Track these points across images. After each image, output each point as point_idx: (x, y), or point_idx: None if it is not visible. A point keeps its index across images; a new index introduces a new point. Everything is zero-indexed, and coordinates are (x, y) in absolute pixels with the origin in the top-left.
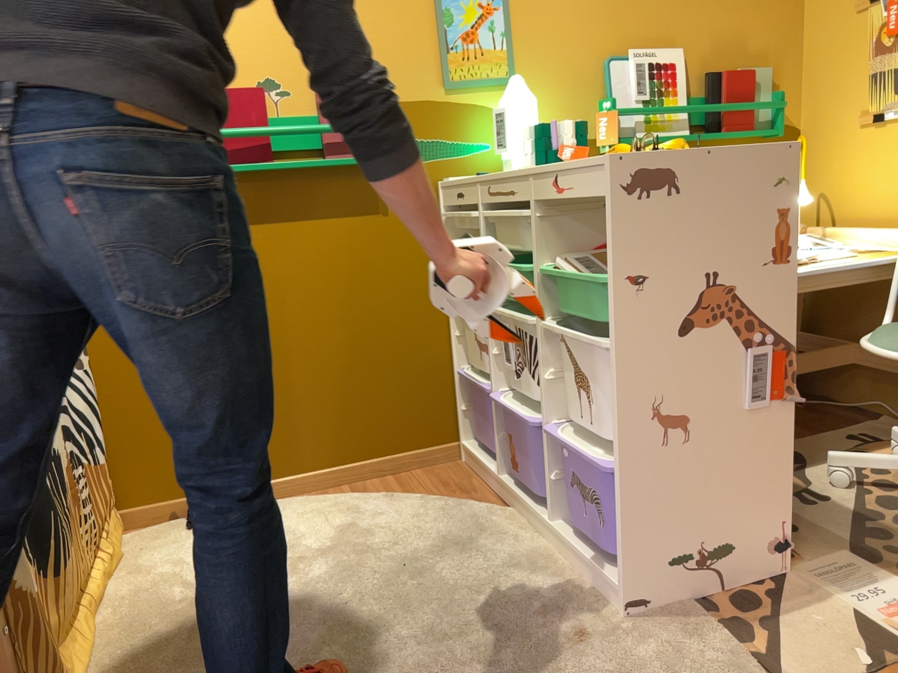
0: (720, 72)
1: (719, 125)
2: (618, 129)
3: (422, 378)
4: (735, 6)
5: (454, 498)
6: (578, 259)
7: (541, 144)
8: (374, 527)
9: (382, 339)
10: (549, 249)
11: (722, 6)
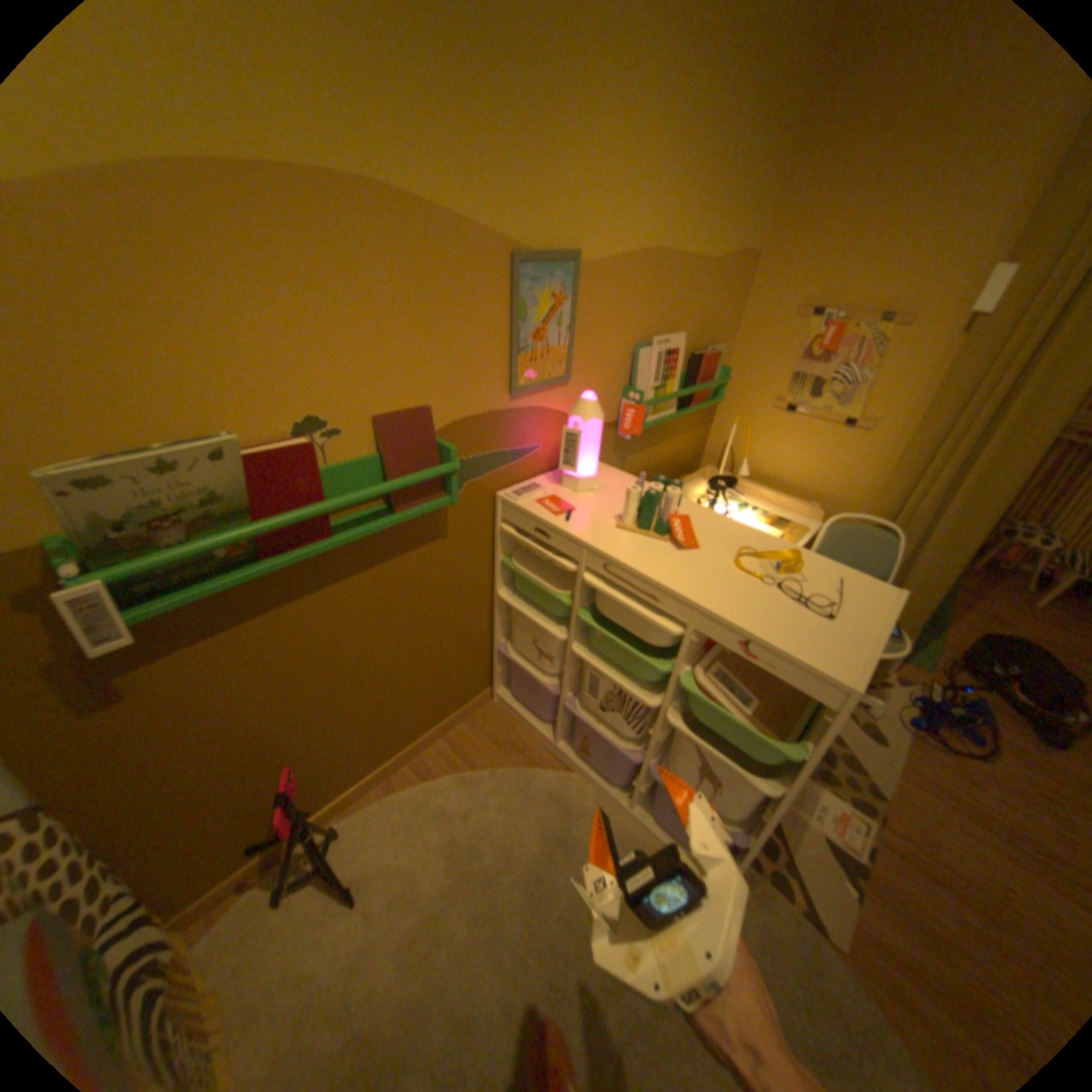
0: (703, 353)
1: (691, 398)
2: (643, 423)
3: (468, 658)
4: (720, 287)
5: (515, 762)
6: (720, 671)
7: (650, 512)
8: (475, 837)
9: (437, 645)
10: (688, 655)
11: (714, 287)
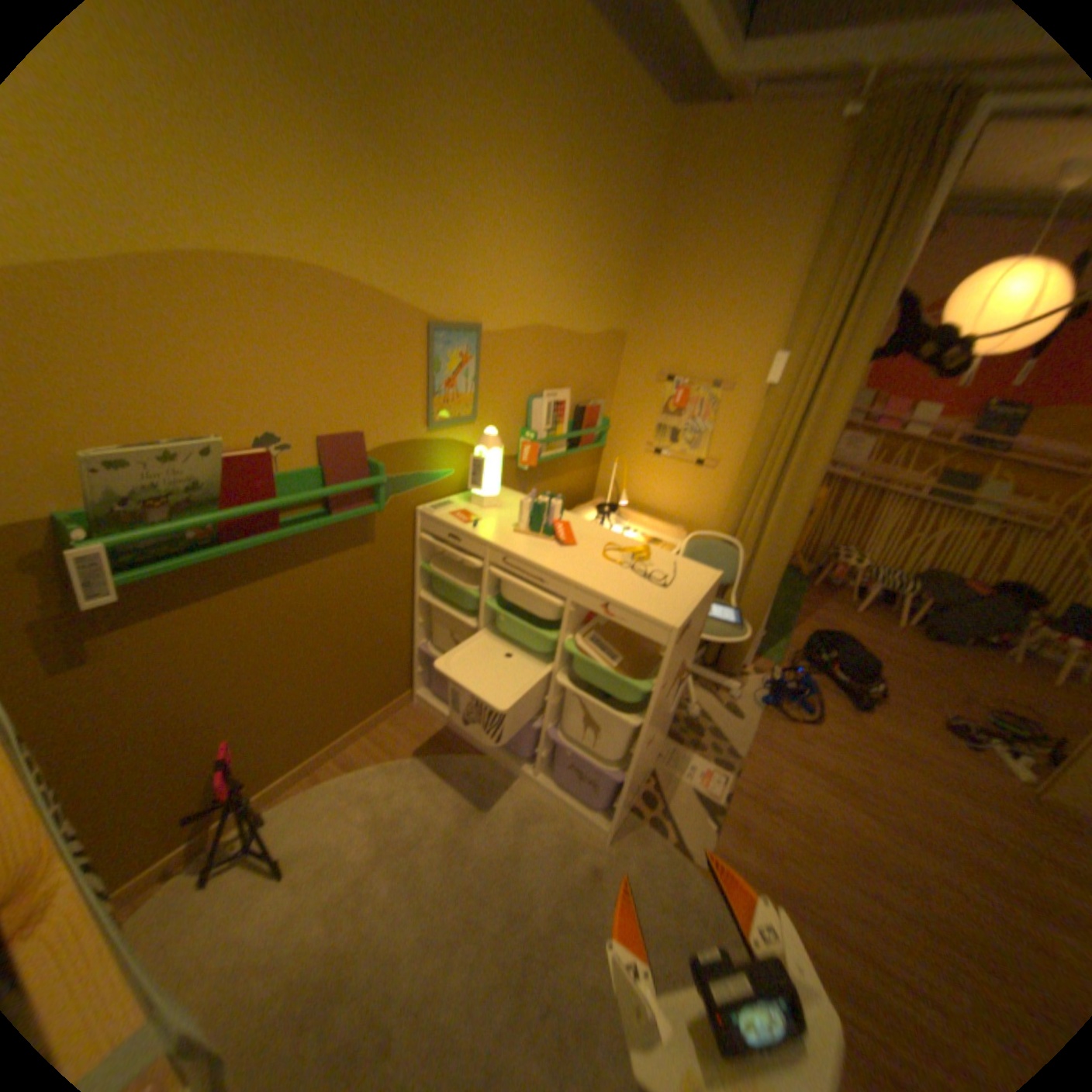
0: (585, 407)
1: (578, 442)
2: (537, 458)
3: (389, 659)
4: (595, 358)
5: (433, 752)
6: (593, 638)
7: (538, 519)
8: (396, 814)
9: (362, 643)
10: (569, 627)
11: (590, 358)
